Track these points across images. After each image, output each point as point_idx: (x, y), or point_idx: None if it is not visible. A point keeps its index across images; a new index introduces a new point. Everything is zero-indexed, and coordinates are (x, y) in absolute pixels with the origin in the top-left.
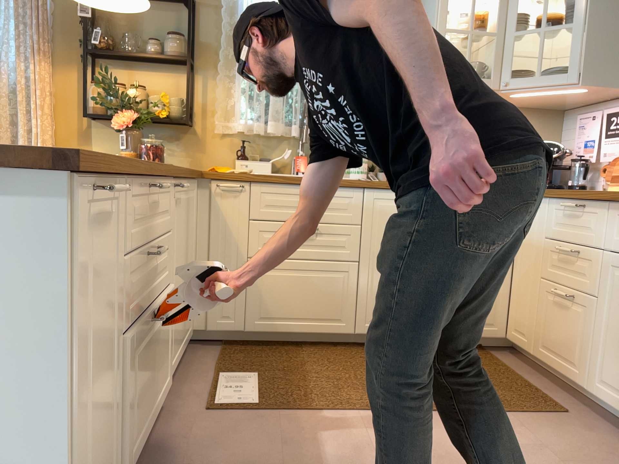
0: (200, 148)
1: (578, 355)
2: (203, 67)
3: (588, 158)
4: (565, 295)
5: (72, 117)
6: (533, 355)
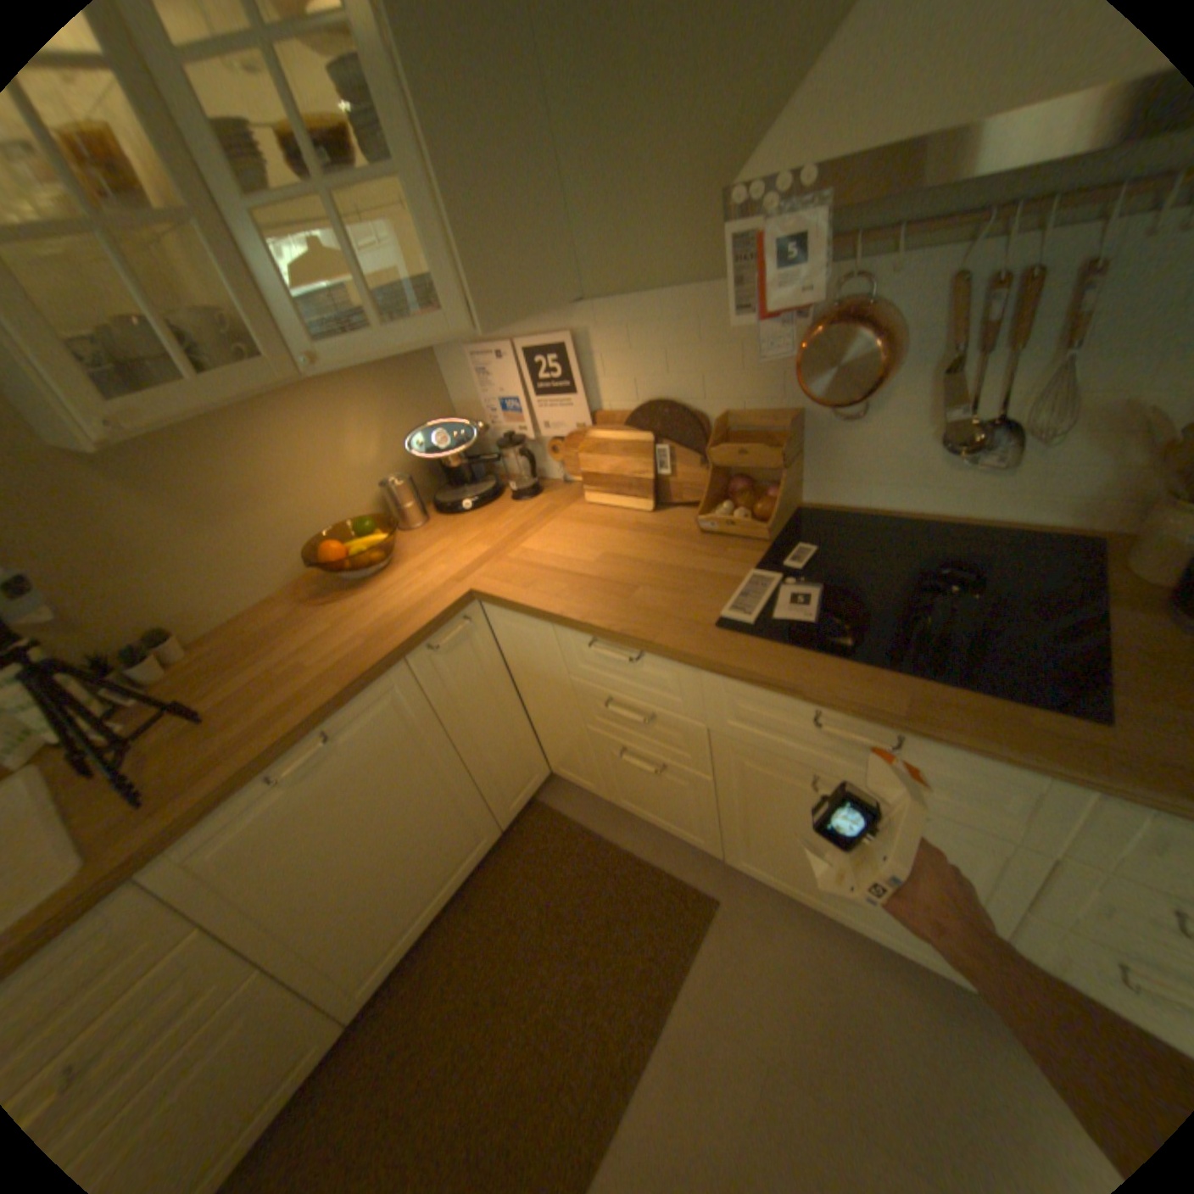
0: None
1: (695, 826)
2: None
3: (515, 431)
4: (651, 770)
5: None
6: (610, 801)
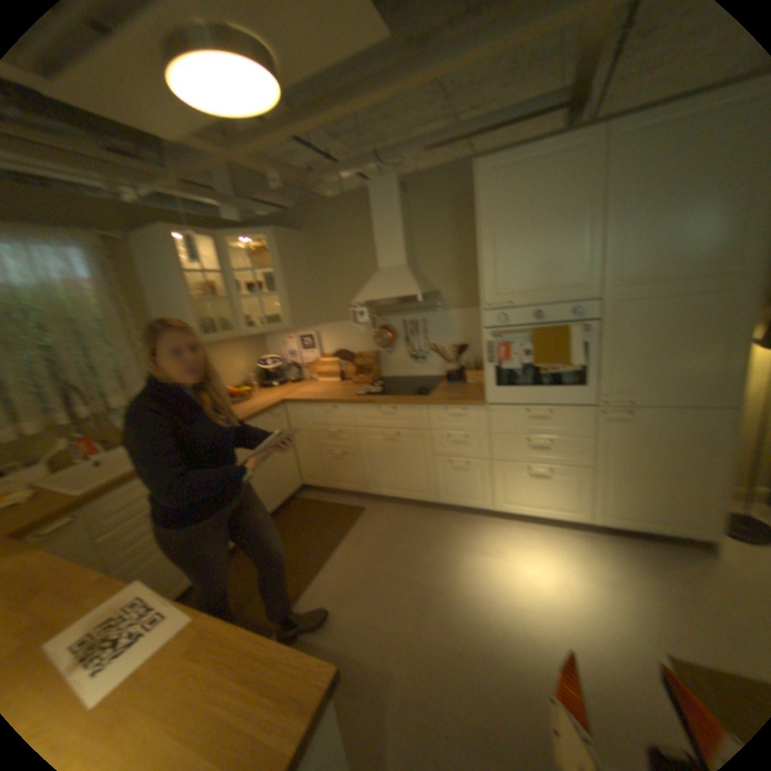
0: None
1: (357, 480)
2: None
3: (295, 363)
4: (341, 454)
5: None
6: (327, 488)
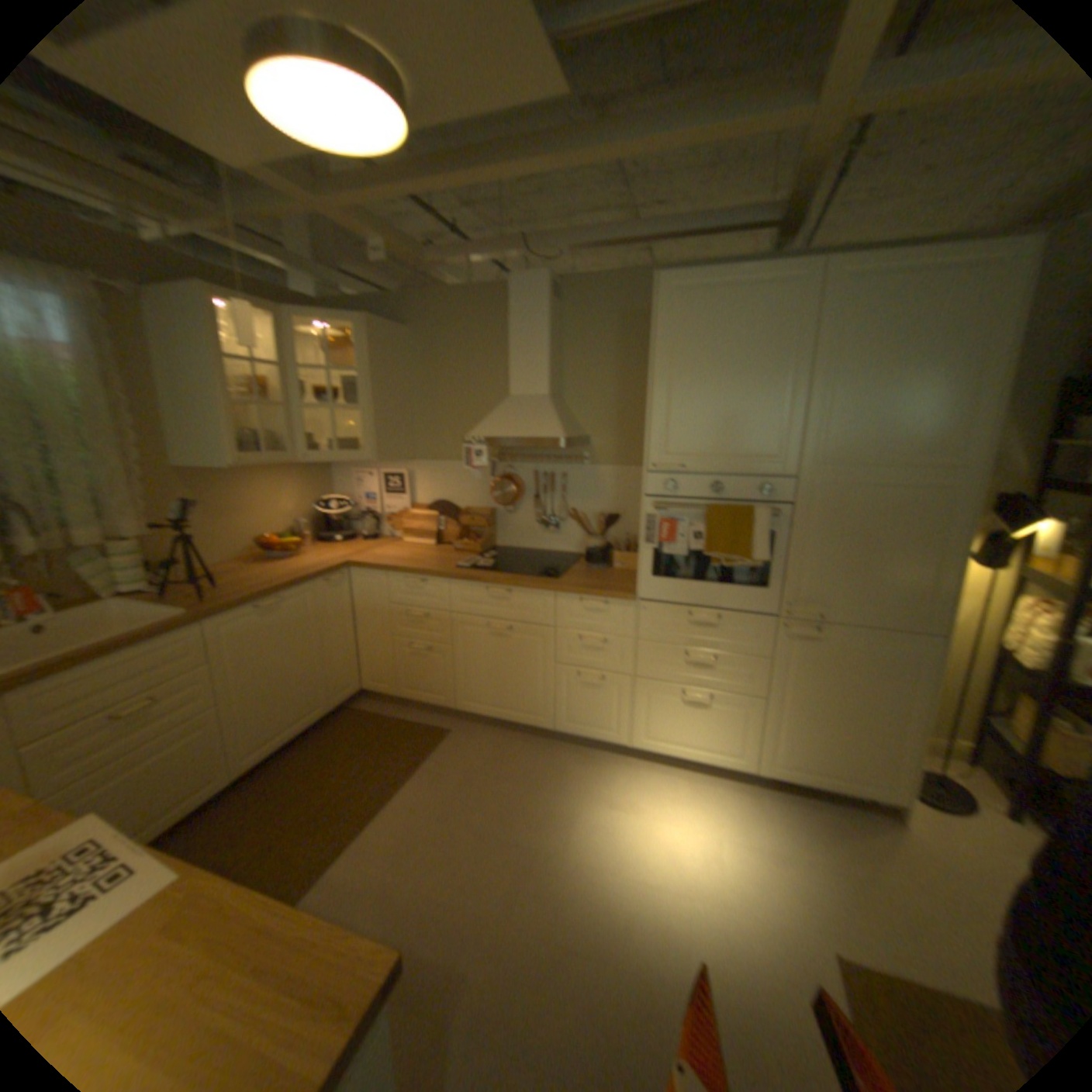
0: None
1: (442, 689)
2: None
3: (372, 511)
4: (424, 650)
5: None
6: (397, 698)
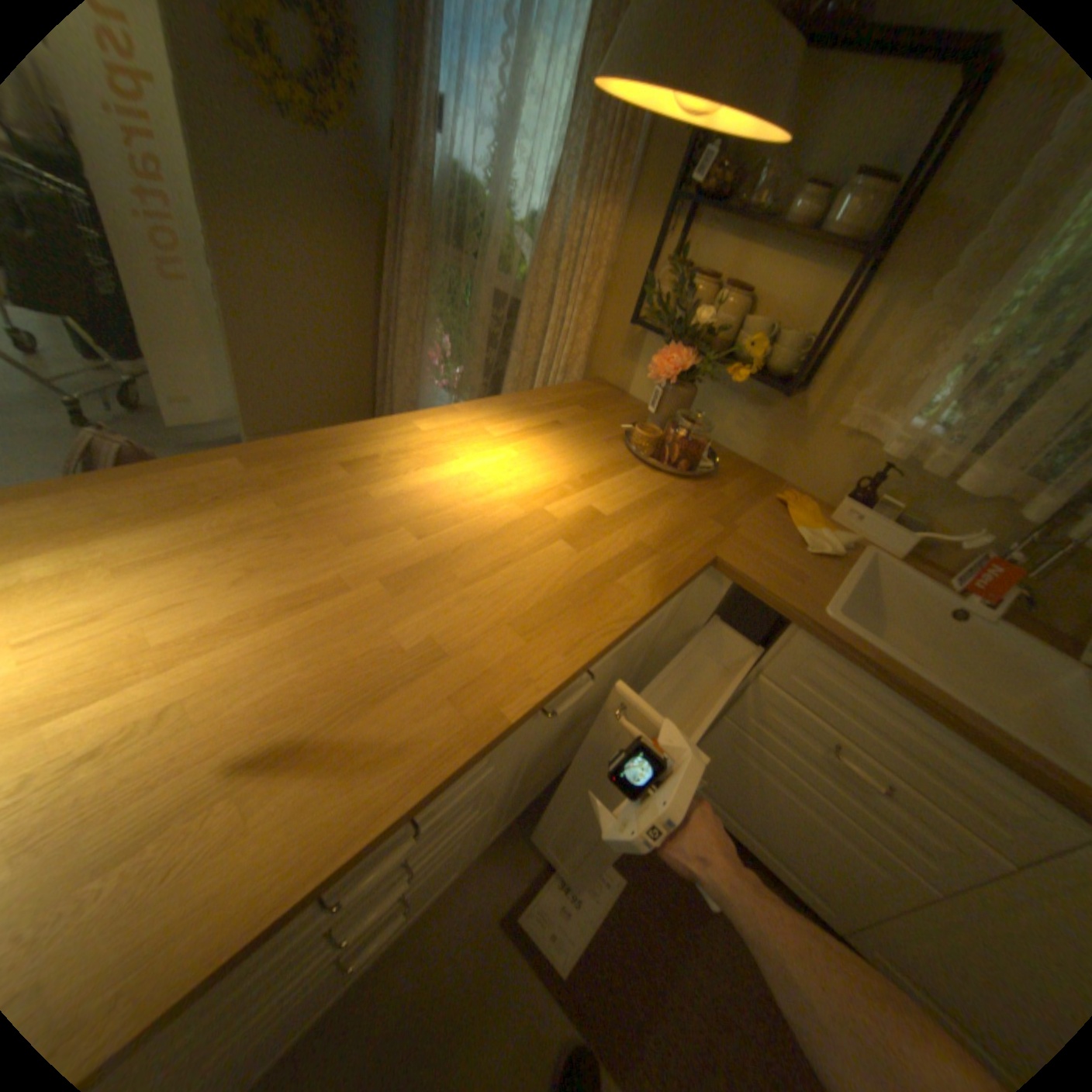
0: (796, 437)
1: None
2: (903, 265)
3: None
4: None
5: (626, 305)
6: None
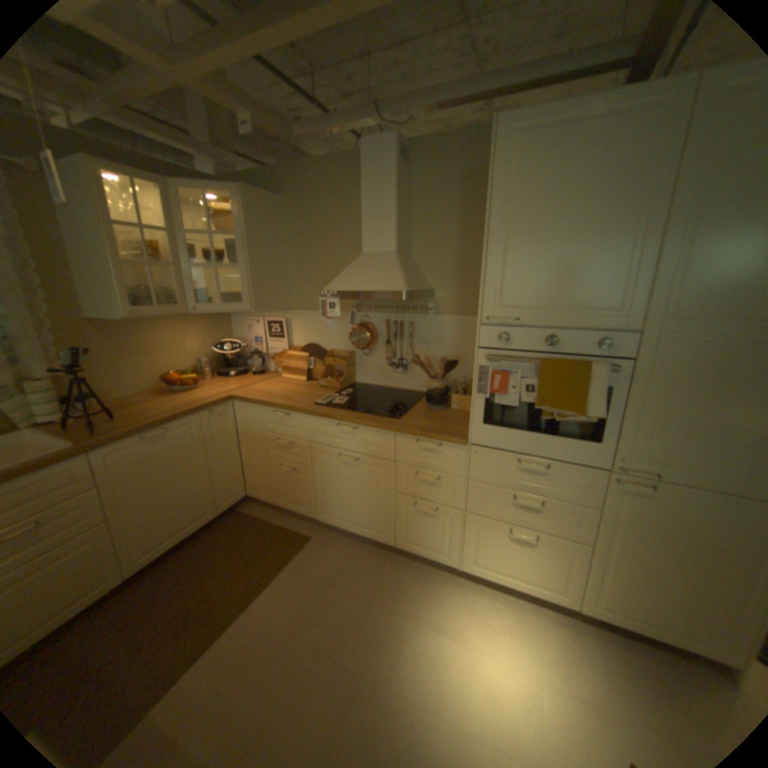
0: None
1: (304, 502)
2: None
3: (258, 350)
4: (288, 470)
5: None
6: (271, 504)
